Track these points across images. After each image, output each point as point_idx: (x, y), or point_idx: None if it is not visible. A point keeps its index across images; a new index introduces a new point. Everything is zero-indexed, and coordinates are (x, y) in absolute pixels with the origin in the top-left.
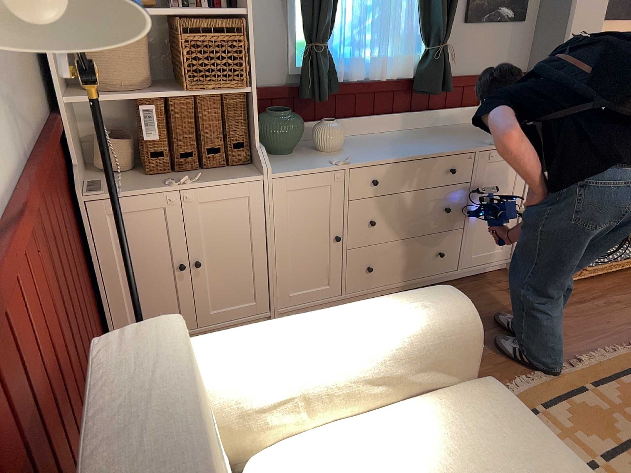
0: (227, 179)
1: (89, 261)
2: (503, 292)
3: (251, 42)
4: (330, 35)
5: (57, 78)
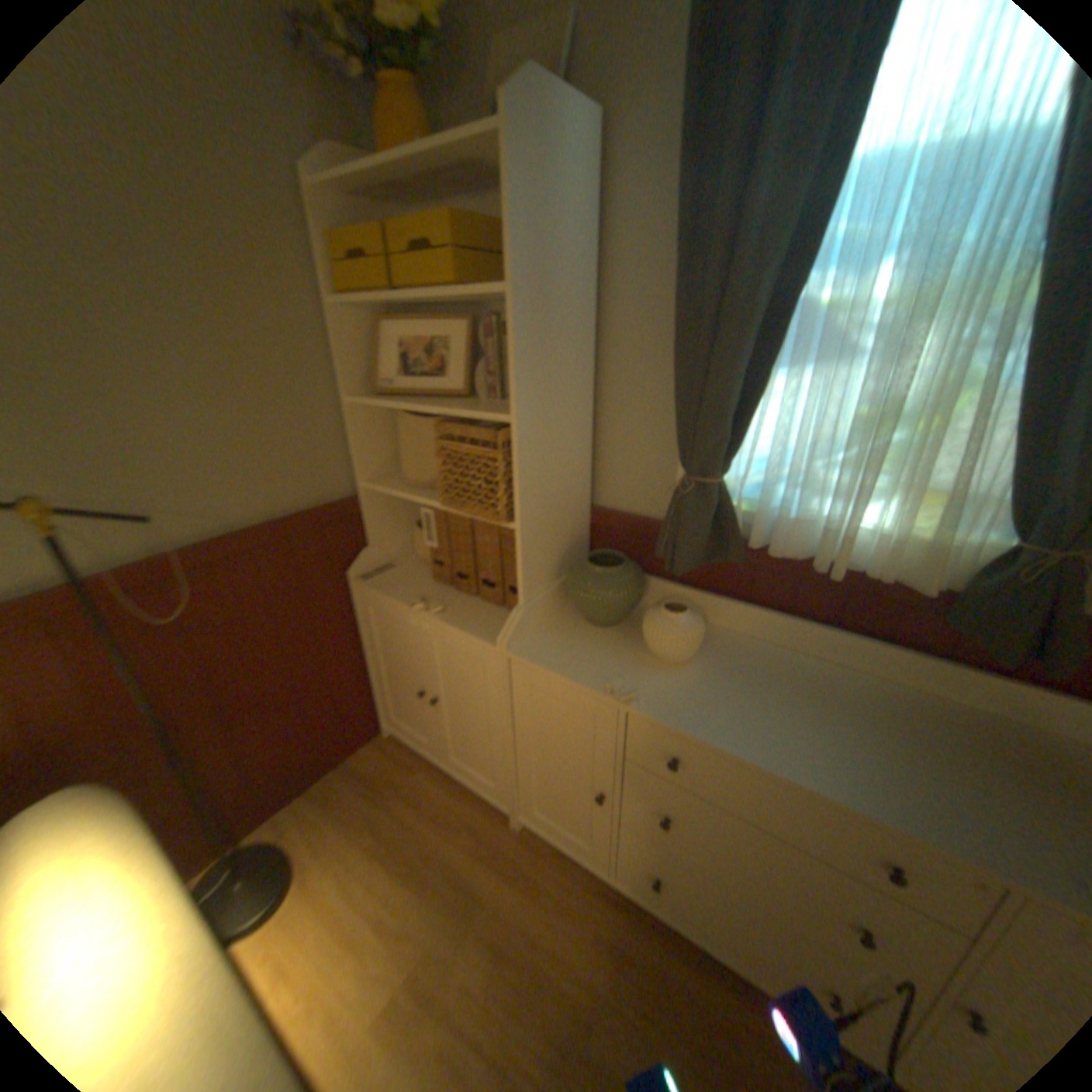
0: (469, 629)
1: (360, 638)
2: None
3: (519, 462)
4: (747, 461)
5: (359, 461)
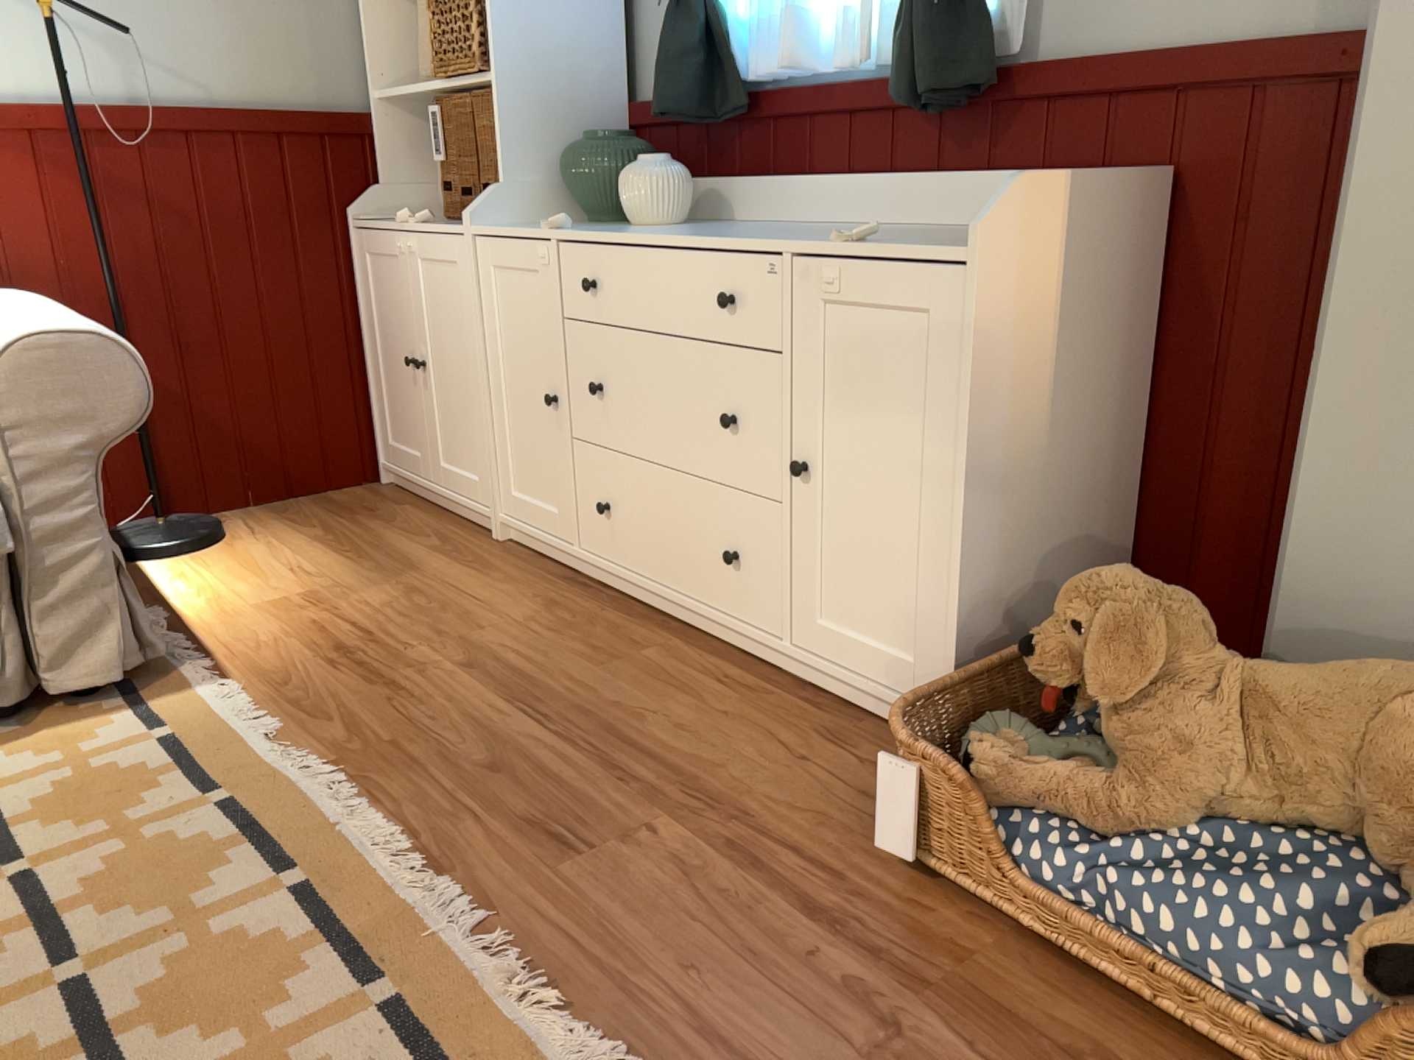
0: (448, 229)
1: (359, 316)
2: (779, 751)
3: None
4: None
5: (374, 68)
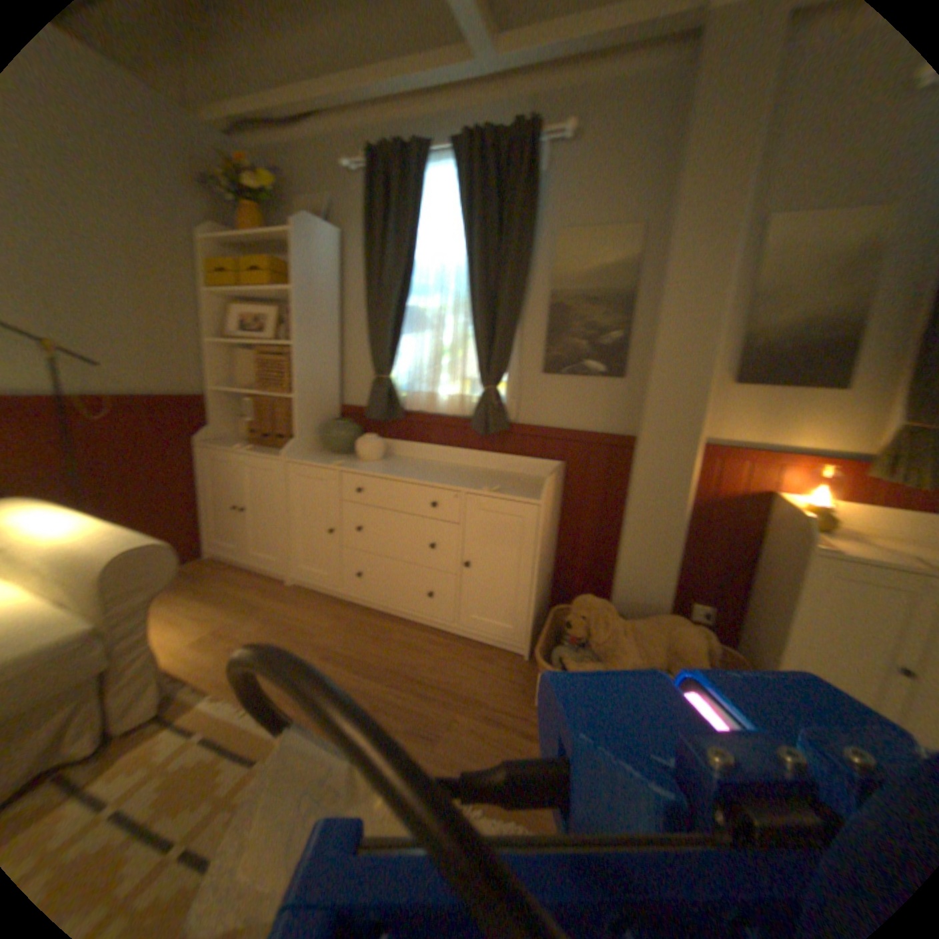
0: (264, 455)
1: (194, 484)
2: (472, 671)
3: (293, 363)
4: (399, 371)
5: (207, 375)
